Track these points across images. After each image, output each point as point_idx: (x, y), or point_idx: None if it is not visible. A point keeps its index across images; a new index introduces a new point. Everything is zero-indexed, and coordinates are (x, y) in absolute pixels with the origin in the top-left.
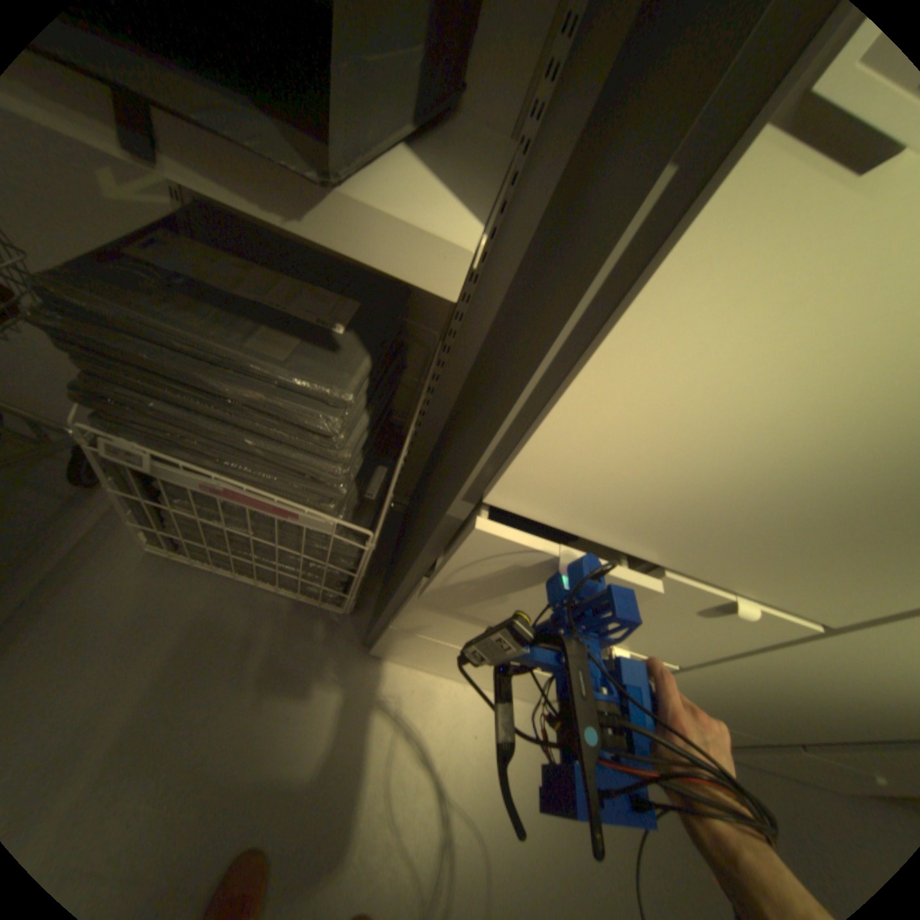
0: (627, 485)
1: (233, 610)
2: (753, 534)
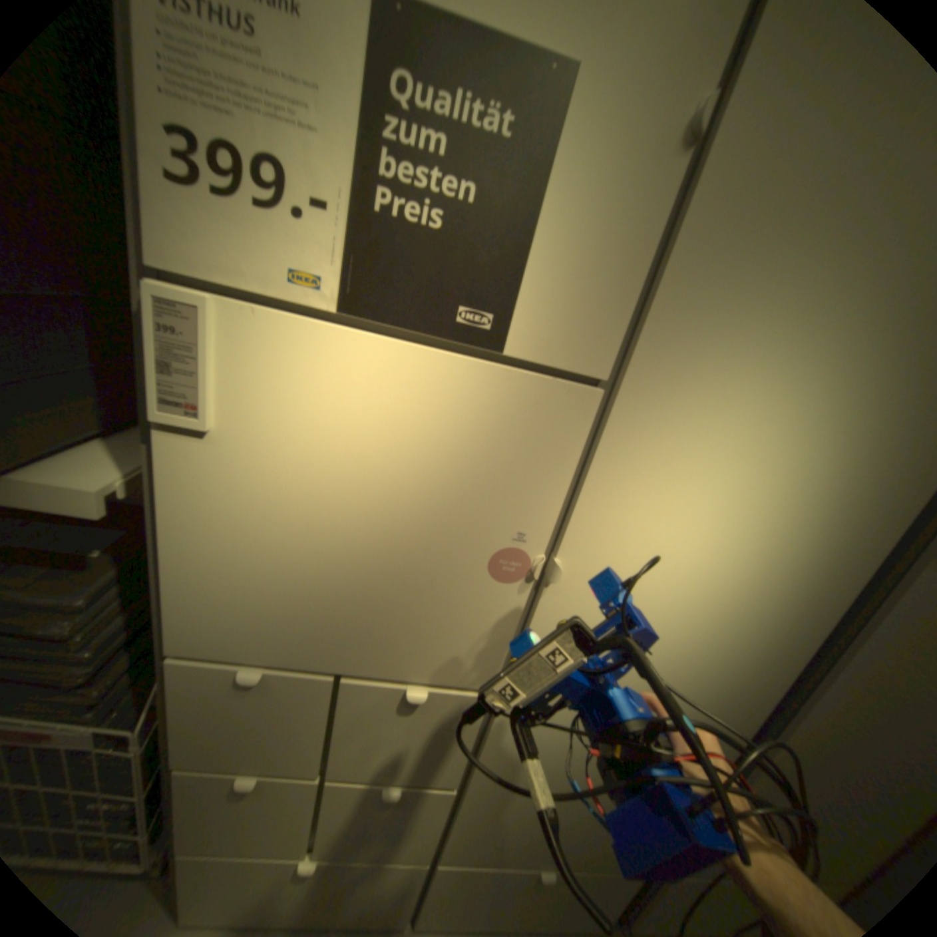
0: (249, 611)
1: None
2: (356, 625)
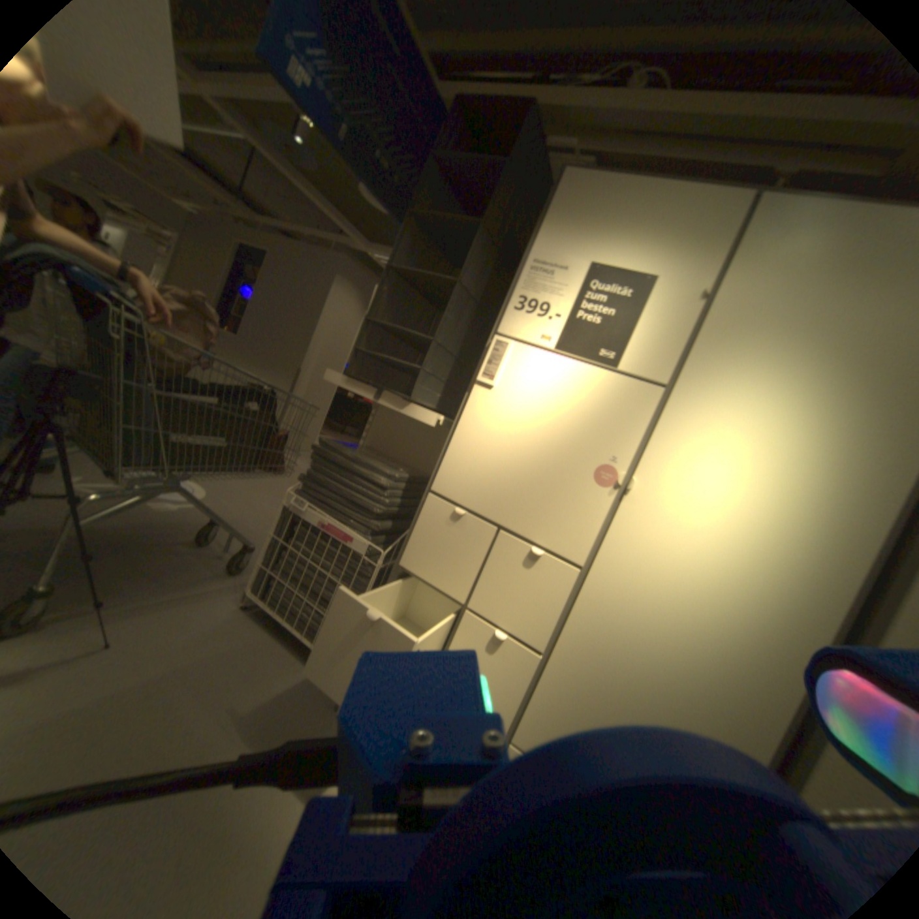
0: (473, 477)
1: (265, 655)
2: (517, 498)
